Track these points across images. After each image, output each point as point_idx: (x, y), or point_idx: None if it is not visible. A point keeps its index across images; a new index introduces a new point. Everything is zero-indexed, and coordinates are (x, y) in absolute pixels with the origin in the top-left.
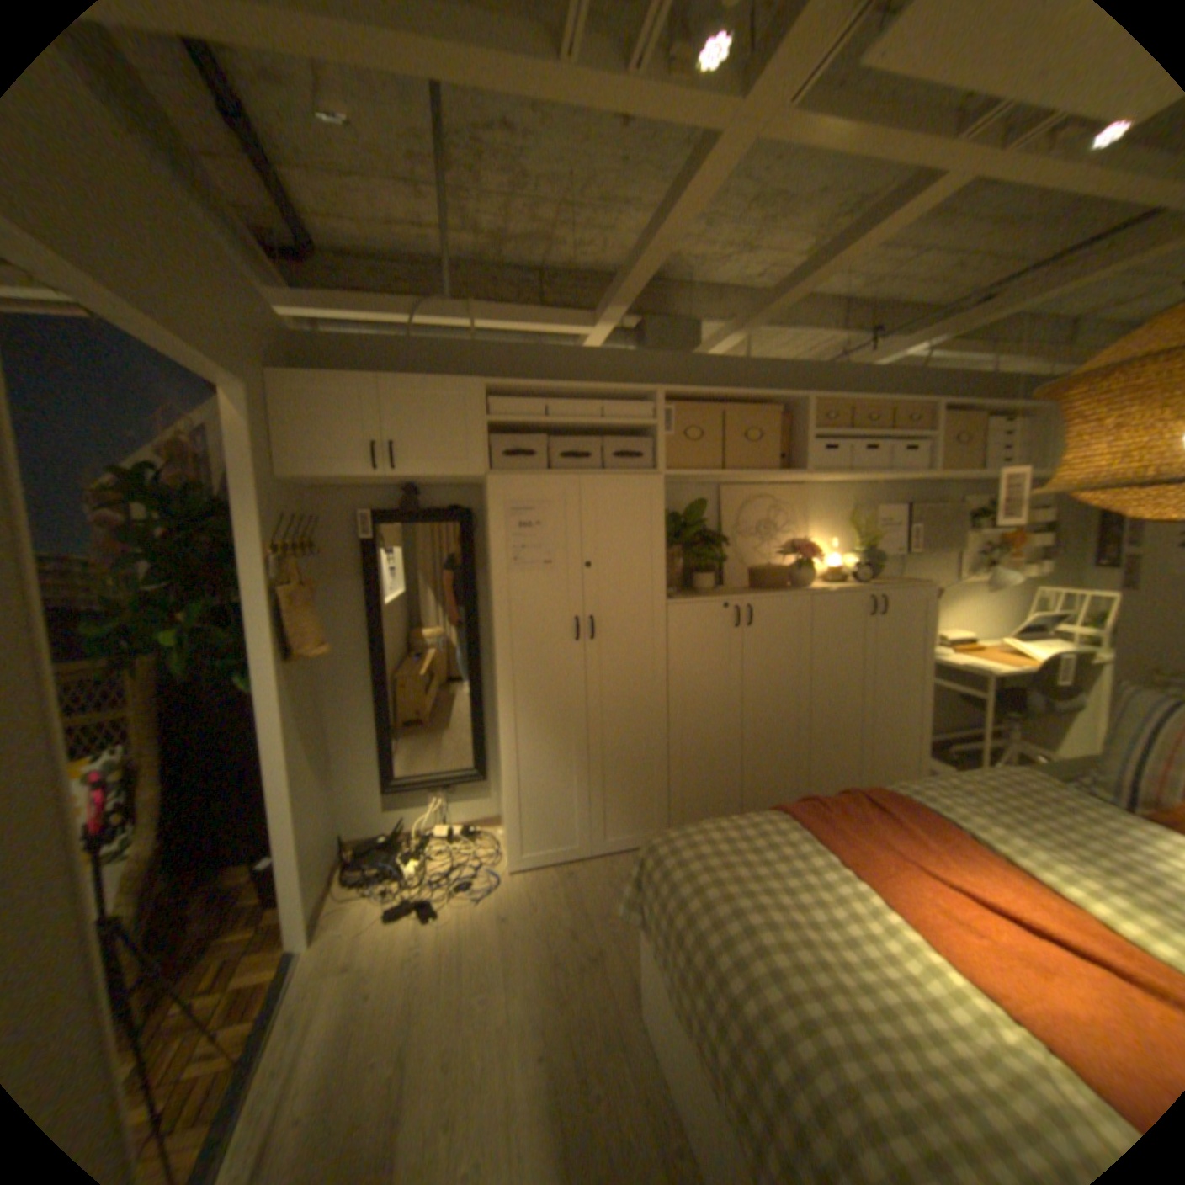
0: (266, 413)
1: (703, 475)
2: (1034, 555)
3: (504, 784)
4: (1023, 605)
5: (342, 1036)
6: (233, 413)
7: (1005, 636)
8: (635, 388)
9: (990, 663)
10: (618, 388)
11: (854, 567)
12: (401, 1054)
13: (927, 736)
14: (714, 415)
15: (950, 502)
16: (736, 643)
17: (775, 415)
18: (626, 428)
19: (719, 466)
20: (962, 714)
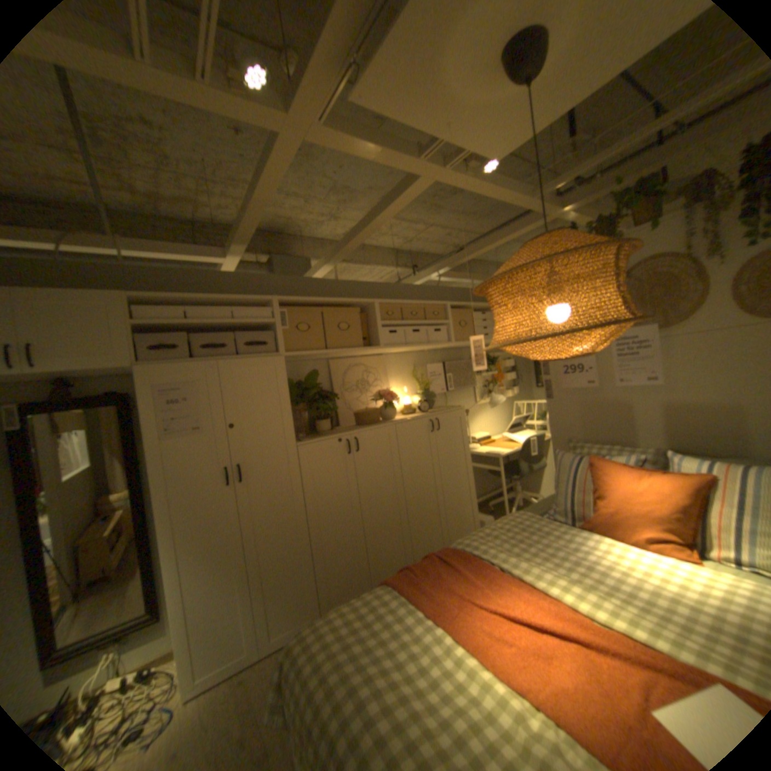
0: None
1: (312, 353)
2: (508, 384)
3: (170, 621)
4: (508, 412)
5: None
6: None
7: (504, 431)
8: (256, 297)
9: (498, 448)
10: (243, 297)
11: (418, 402)
12: None
13: (474, 500)
14: (317, 314)
15: (463, 359)
16: (351, 463)
17: (356, 313)
18: (254, 324)
19: (324, 347)
20: (491, 480)
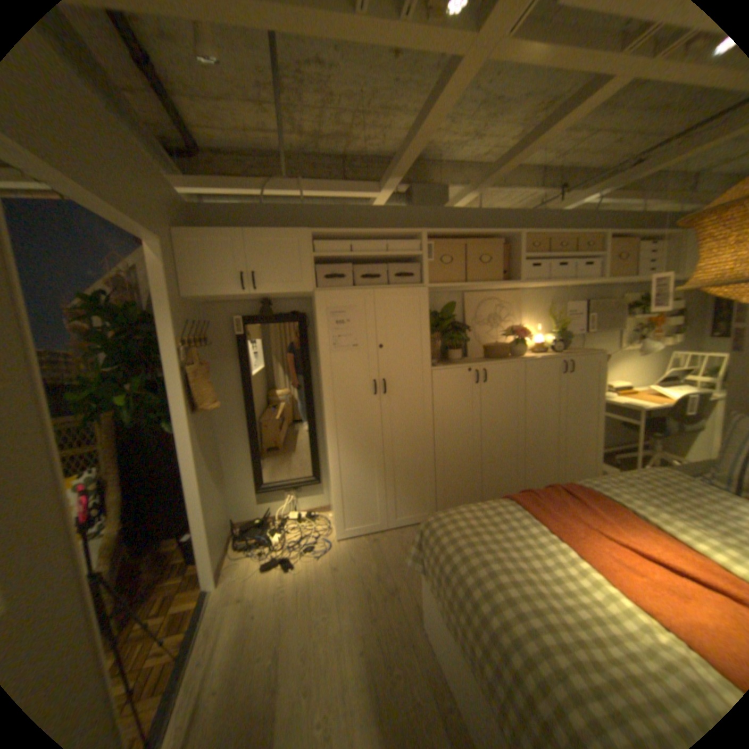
0: (175, 256)
1: (453, 286)
2: (671, 331)
3: (333, 485)
4: (663, 363)
5: (240, 640)
6: (154, 257)
7: (651, 384)
8: (408, 231)
9: (642, 401)
10: (398, 231)
11: (552, 342)
12: (276, 651)
13: (601, 449)
14: (460, 247)
15: (615, 298)
16: (477, 393)
17: (499, 245)
18: (403, 257)
19: (464, 280)
20: (623, 434)
